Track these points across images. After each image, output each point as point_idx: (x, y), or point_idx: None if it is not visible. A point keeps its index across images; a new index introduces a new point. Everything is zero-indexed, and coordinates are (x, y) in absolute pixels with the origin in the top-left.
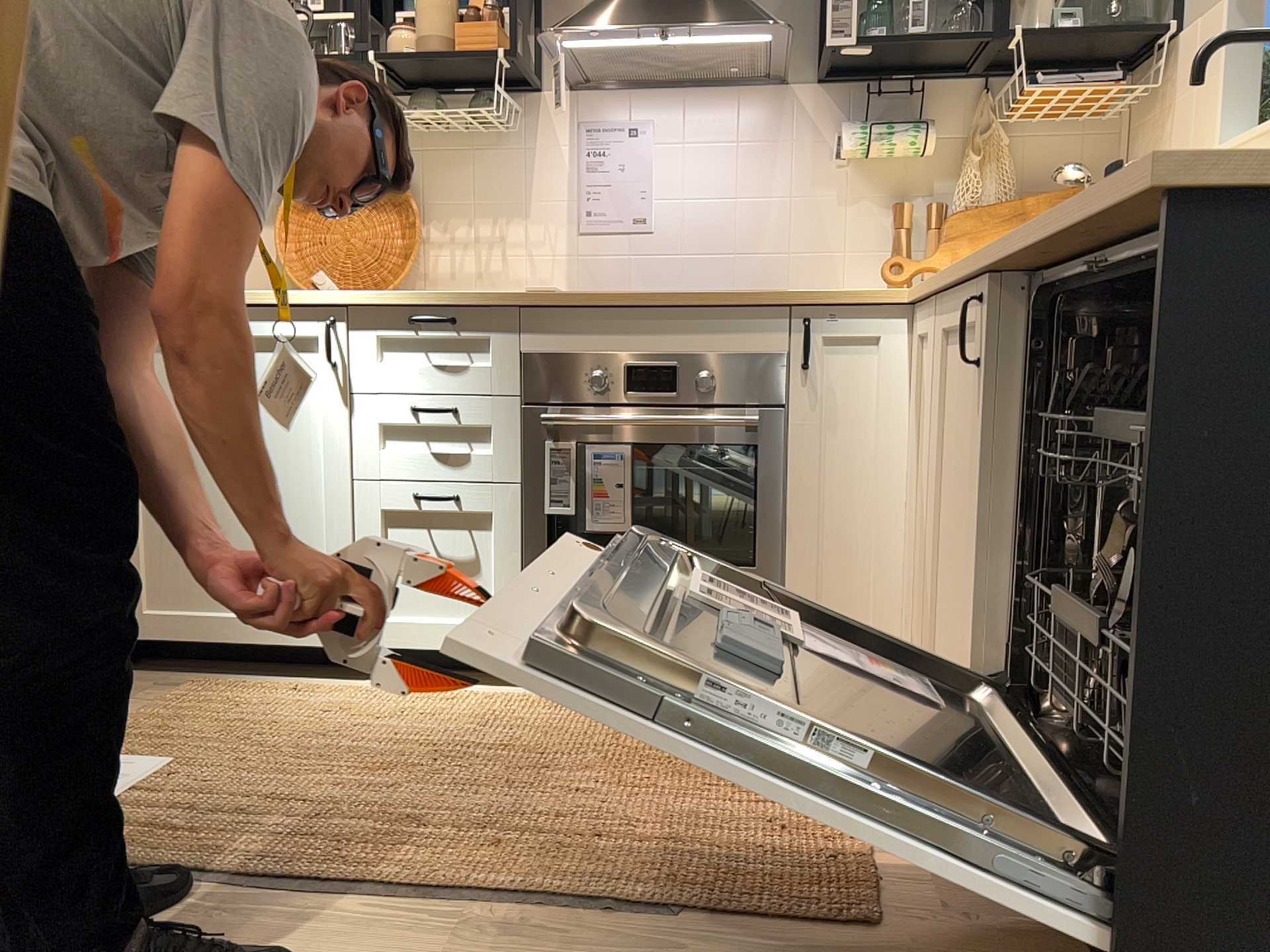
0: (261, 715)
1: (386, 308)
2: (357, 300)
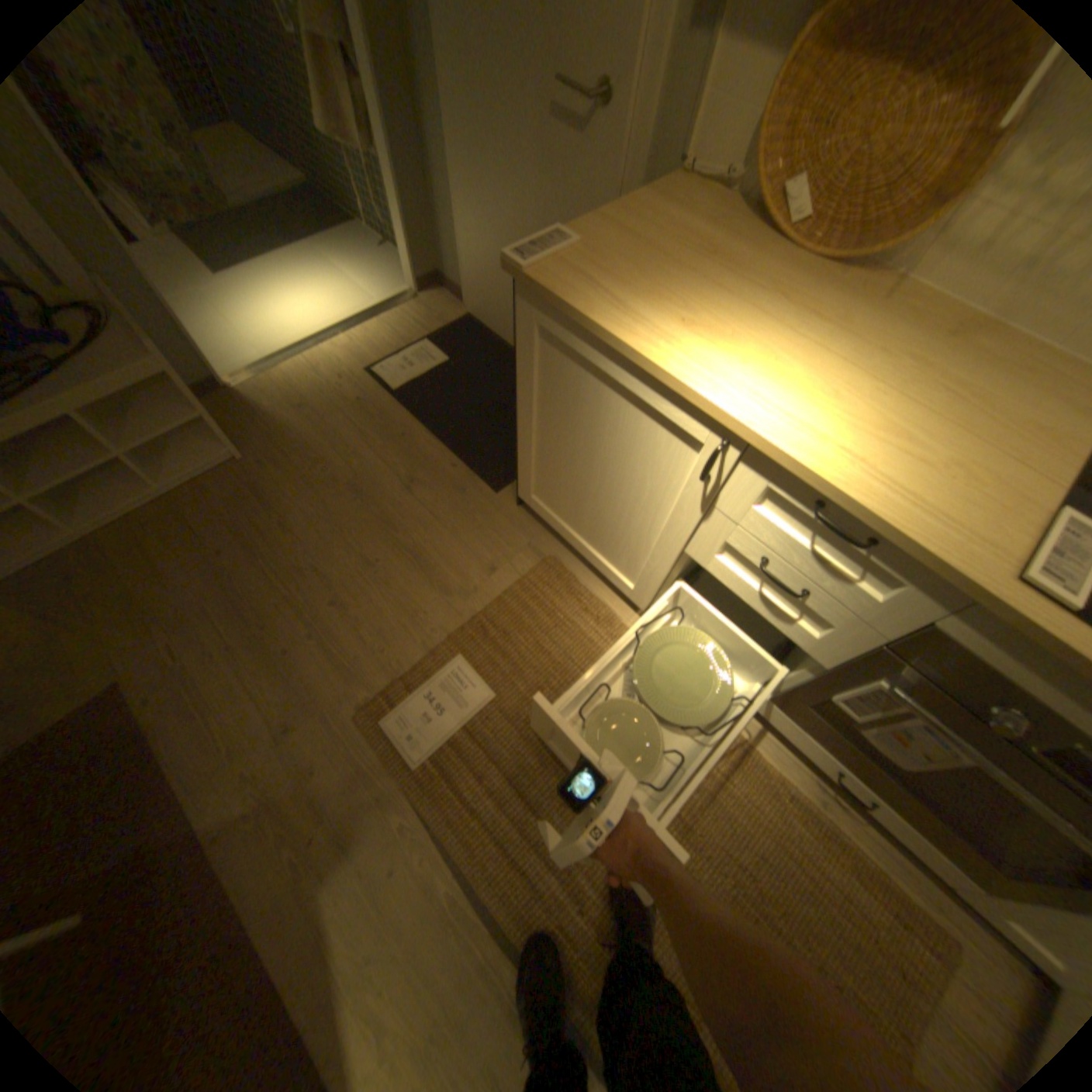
0: (565, 645)
1: (802, 476)
2: (771, 449)
